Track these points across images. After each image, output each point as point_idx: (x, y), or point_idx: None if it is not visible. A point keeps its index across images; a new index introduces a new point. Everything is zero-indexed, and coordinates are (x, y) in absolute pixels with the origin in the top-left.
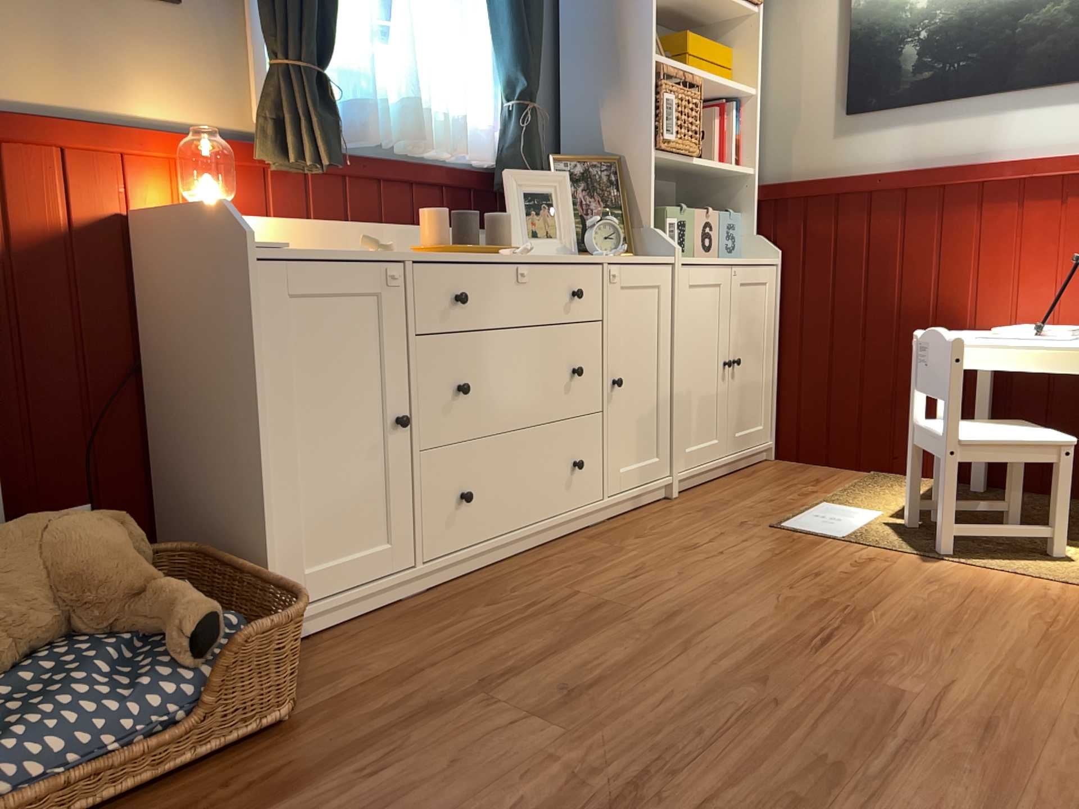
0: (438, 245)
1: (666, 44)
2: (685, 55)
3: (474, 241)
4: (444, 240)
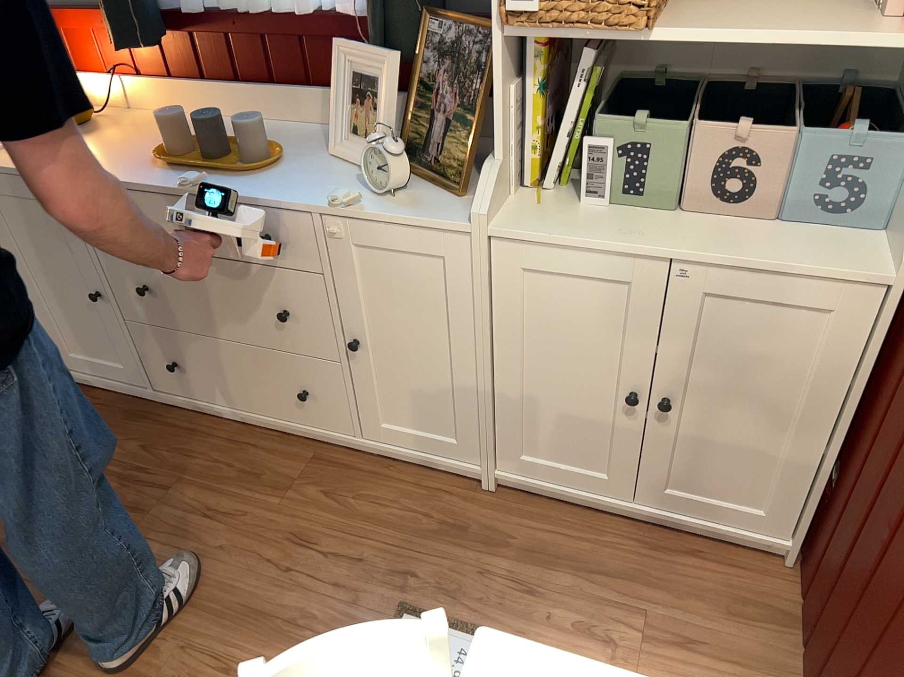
0: (166, 155)
1: None
2: None
3: (215, 152)
4: (180, 148)
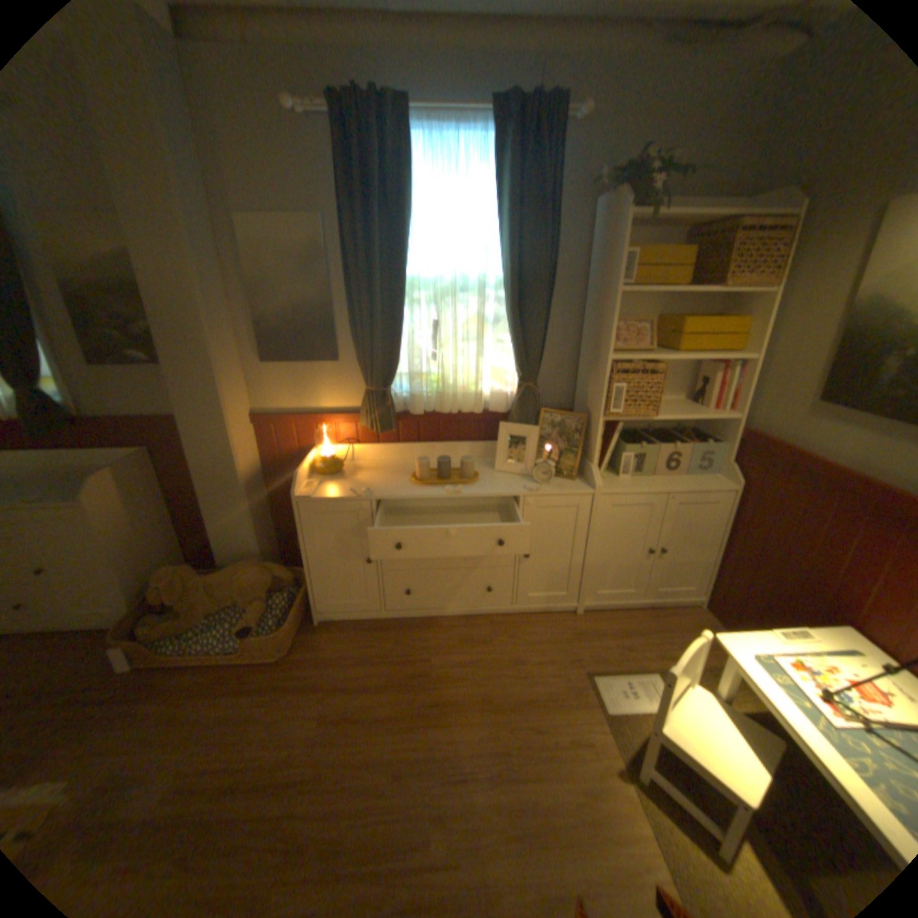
0: (417, 479)
1: (674, 321)
2: (680, 335)
3: (445, 474)
4: (424, 475)
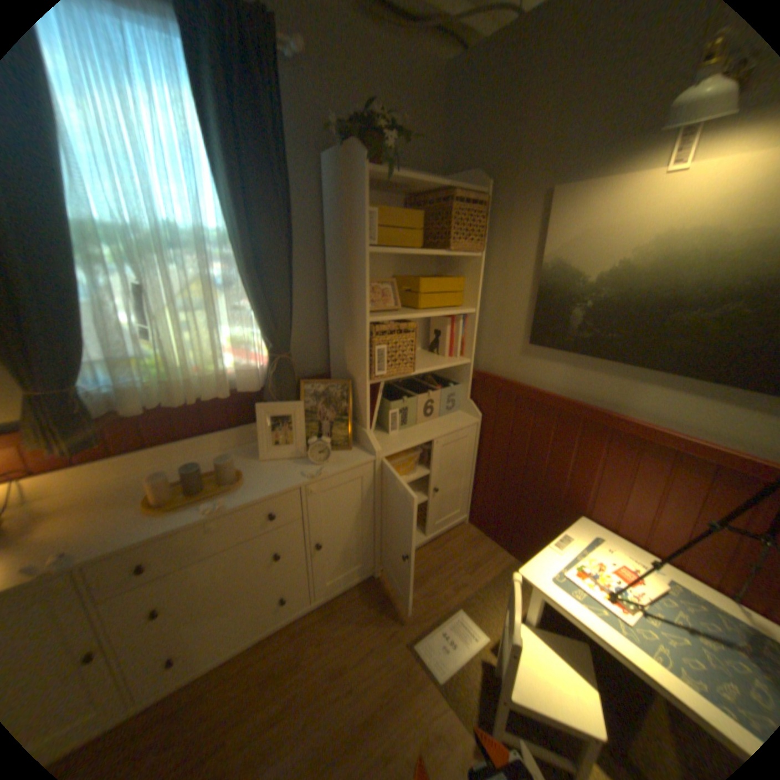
0: (152, 509)
1: (409, 283)
2: (417, 295)
3: (195, 489)
4: (162, 499)
